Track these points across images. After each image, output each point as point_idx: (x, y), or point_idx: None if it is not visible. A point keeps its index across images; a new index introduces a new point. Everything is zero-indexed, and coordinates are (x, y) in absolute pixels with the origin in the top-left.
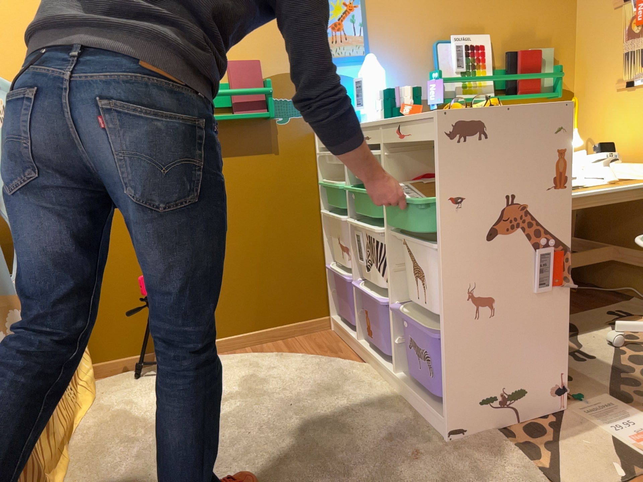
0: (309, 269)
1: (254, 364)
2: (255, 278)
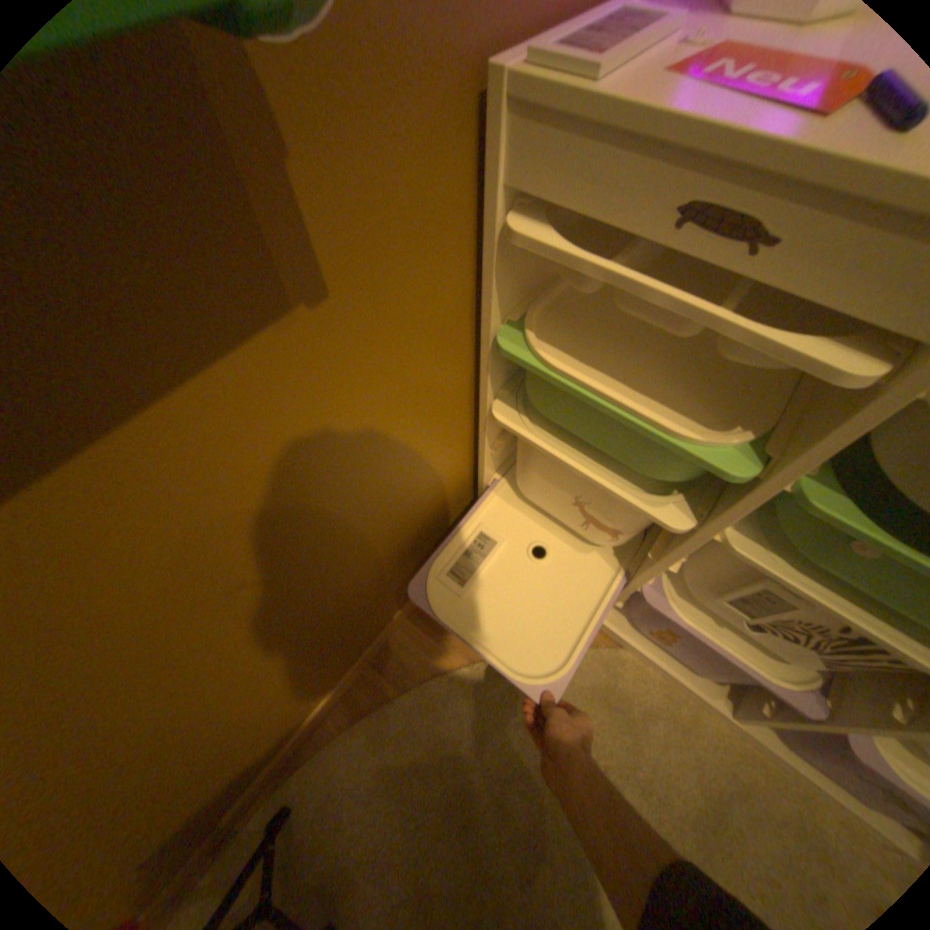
0: (448, 507)
1: (435, 743)
2: (354, 611)
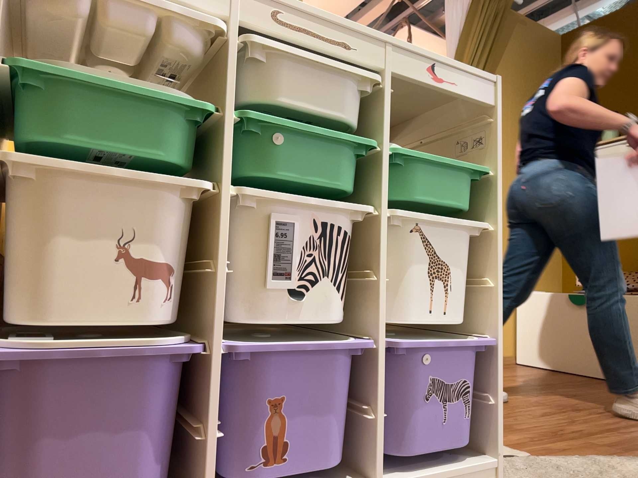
0: None
1: None
2: None
